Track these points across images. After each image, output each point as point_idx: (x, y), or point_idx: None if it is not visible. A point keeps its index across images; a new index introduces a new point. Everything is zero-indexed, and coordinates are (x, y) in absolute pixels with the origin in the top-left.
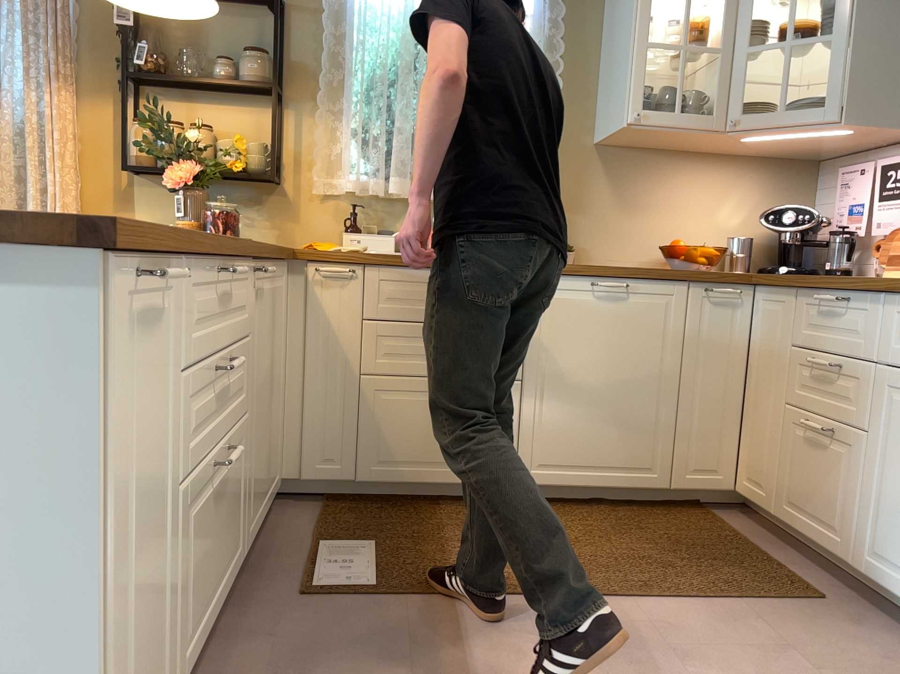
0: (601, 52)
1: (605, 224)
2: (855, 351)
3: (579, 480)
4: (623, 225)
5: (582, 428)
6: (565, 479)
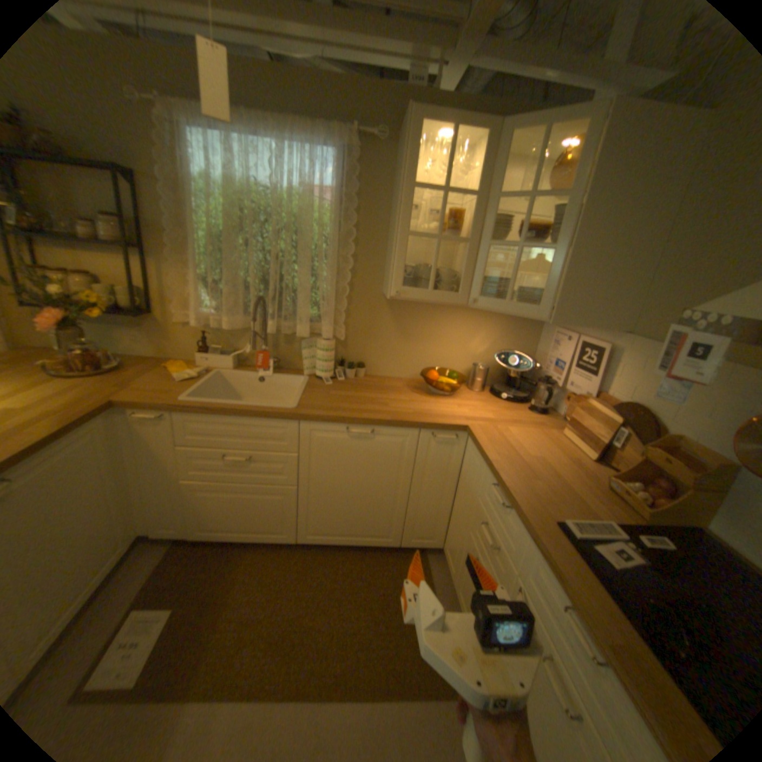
0: (389, 221)
1: (388, 349)
2: (508, 549)
3: (338, 542)
4: (401, 350)
5: (340, 515)
6: (328, 542)
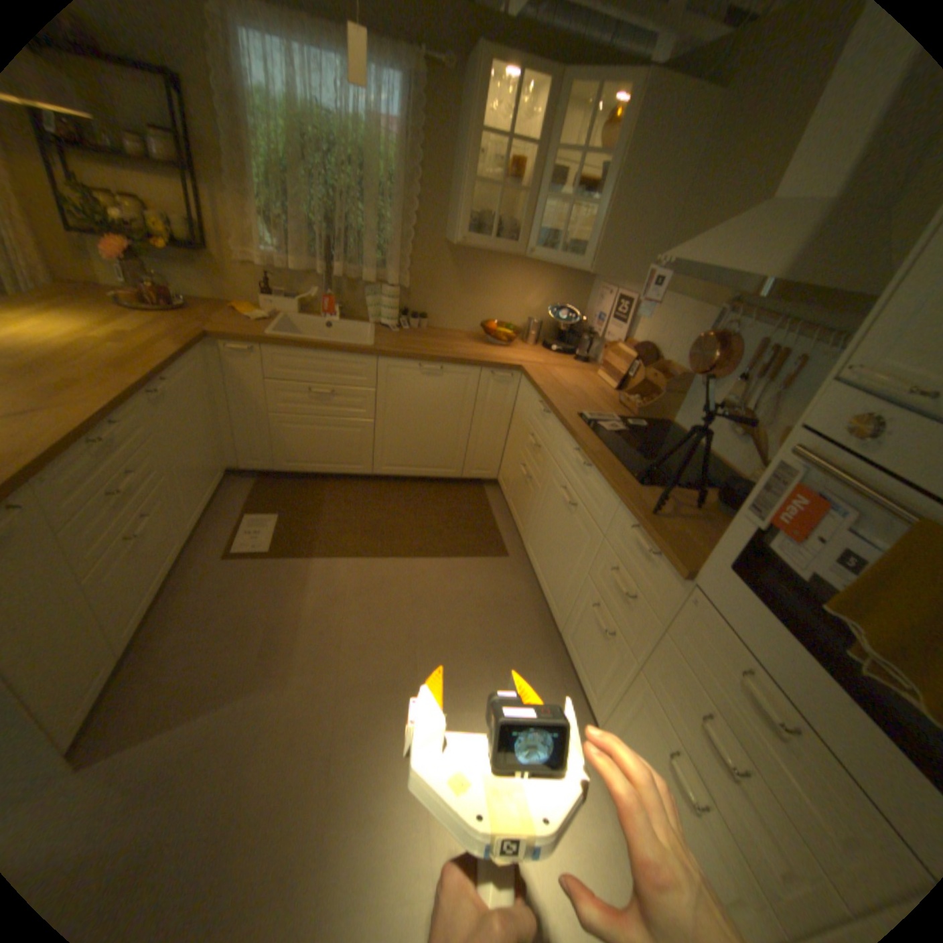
0: (454, 162)
1: (449, 301)
2: (545, 443)
3: (408, 473)
4: (462, 303)
5: (411, 447)
6: (400, 472)
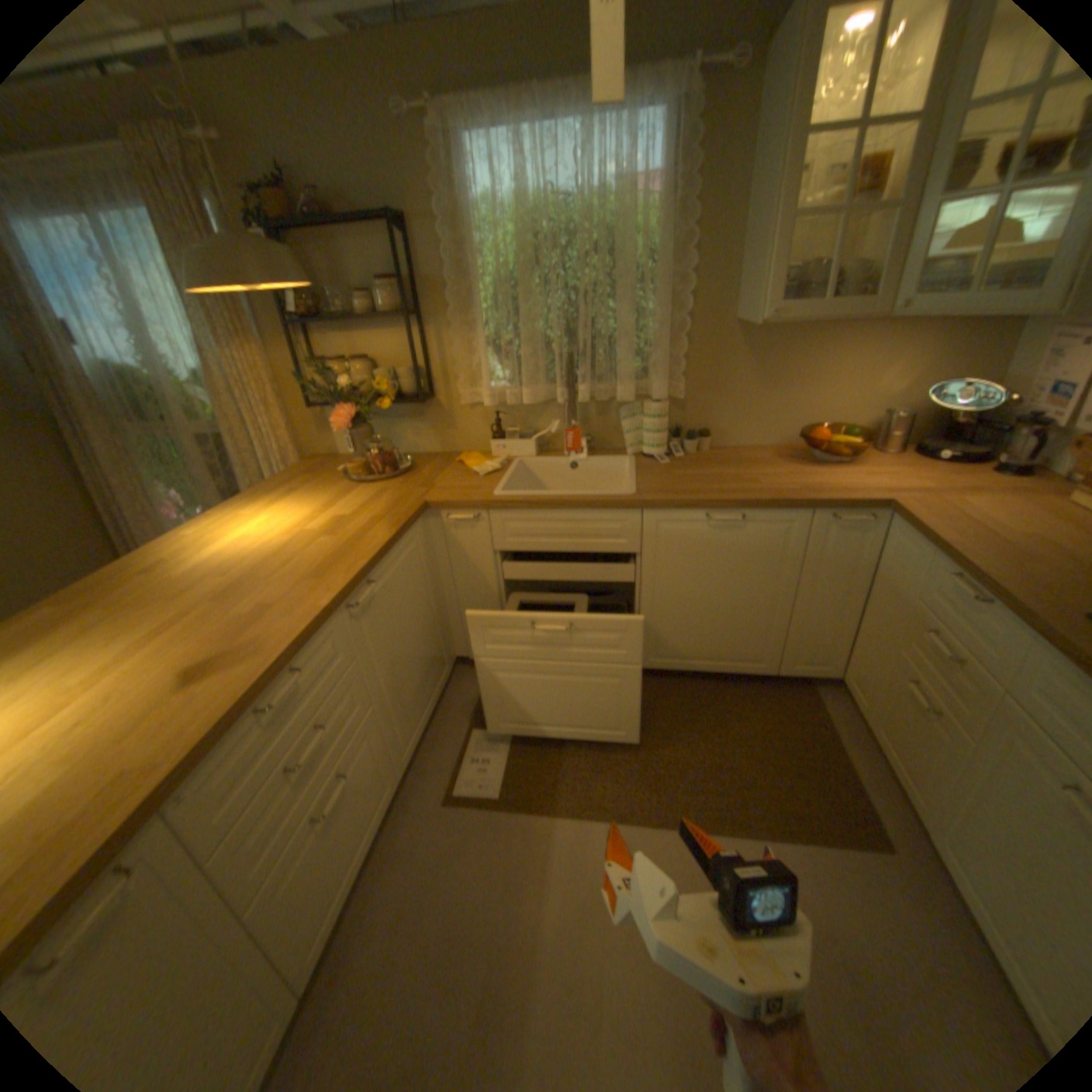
0: (748, 202)
1: (744, 404)
2: (984, 659)
3: (691, 666)
4: (765, 404)
5: (695, 631)
6: (678, 666)
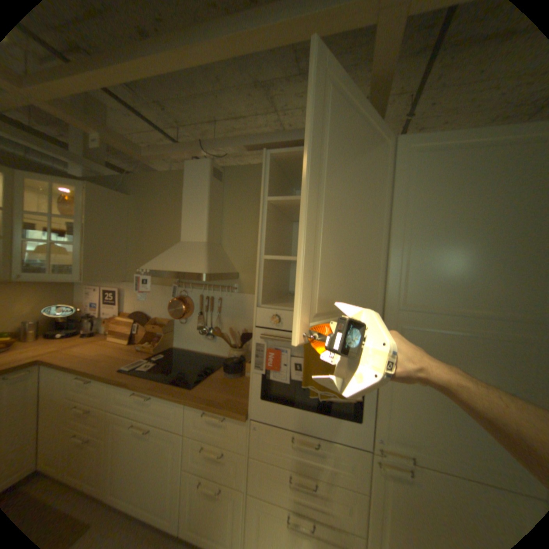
0: None
1: None
2: (94, 405)
3: None
4: None
5: None
6: None
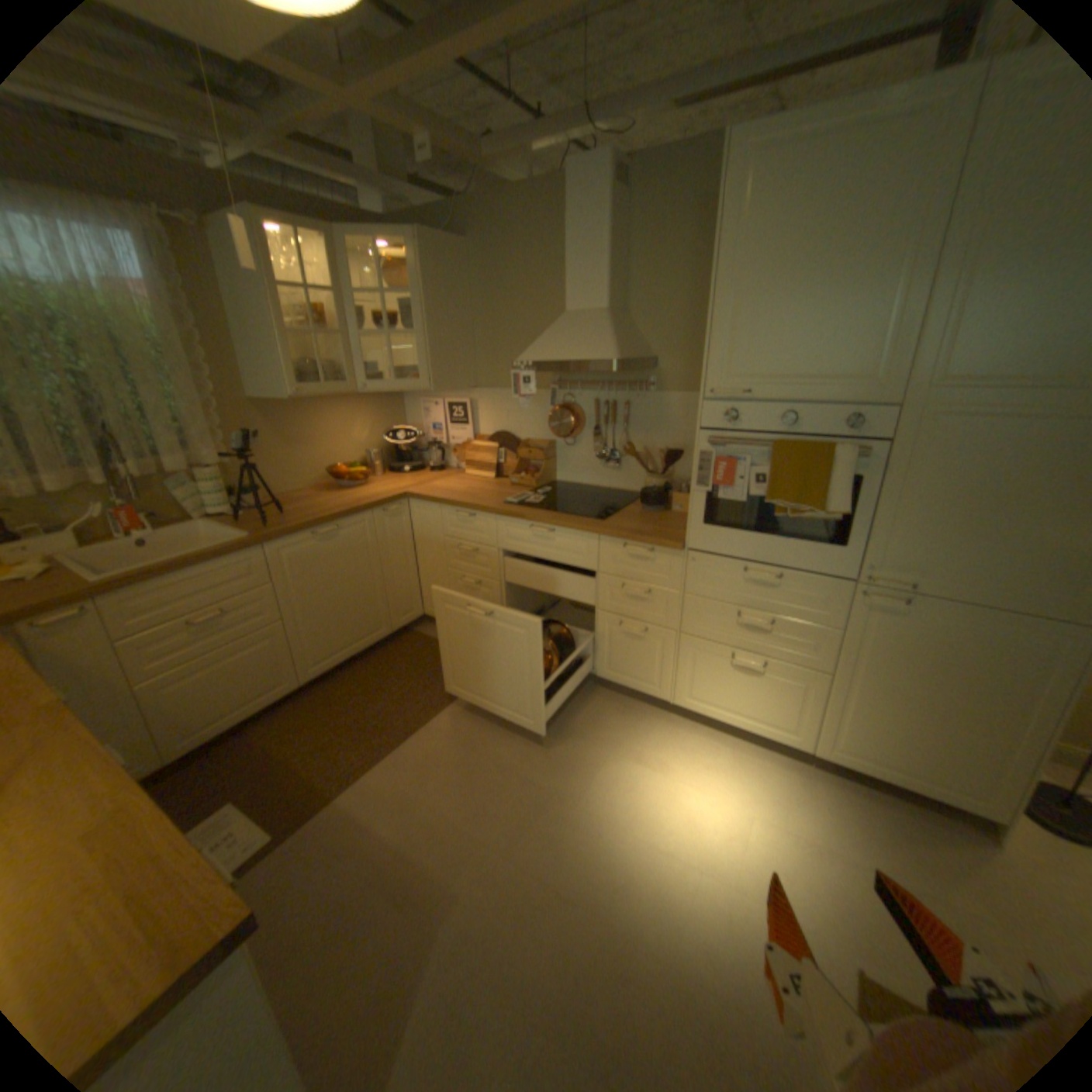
0: (226, 319)
1: (276, 463)
2: (484, 543)
3: (341, 660)
4: (291, 460)
5: (334, 629)
6: (332, 665)
